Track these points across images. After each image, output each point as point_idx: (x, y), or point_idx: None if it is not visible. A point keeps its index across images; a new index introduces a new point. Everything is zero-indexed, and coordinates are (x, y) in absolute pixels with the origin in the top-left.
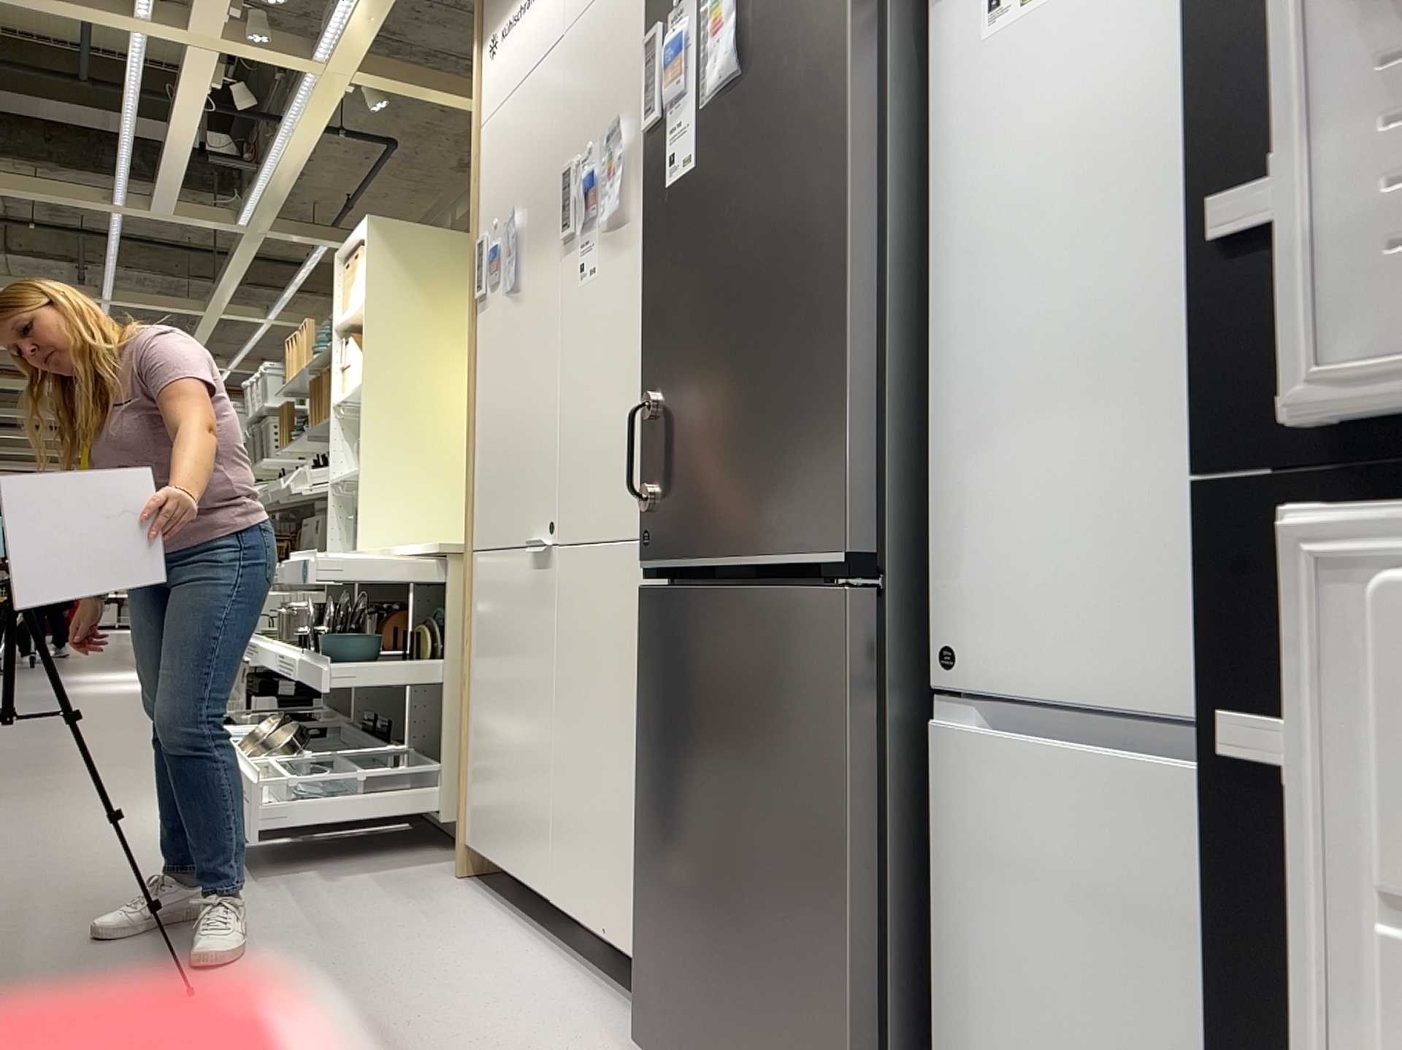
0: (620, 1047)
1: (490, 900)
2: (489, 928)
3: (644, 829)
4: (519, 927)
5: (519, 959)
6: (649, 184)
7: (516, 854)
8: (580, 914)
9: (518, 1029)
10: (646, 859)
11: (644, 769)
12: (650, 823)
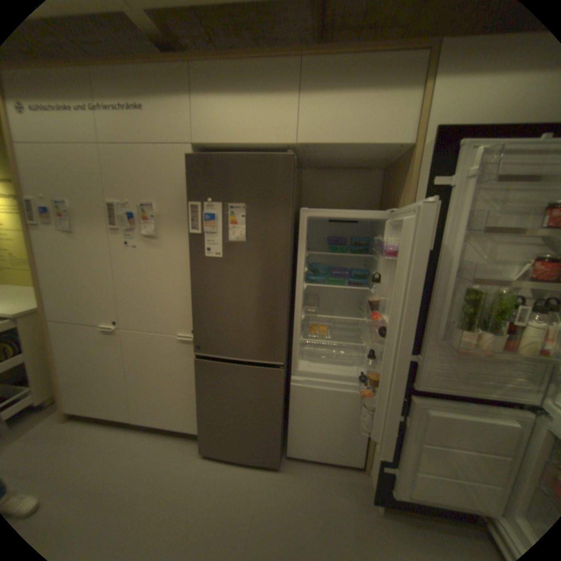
0: (188, 454)
1: (87, 426)
2: (101, 438)
3: (200, 411)
4: (111, 431)
5: (126, 444)
6: (193, 249)
7: (103, 413)
8: (147, 424)
9: (156, 467)
10: (200, 417)
11: (199, 399)
12: (203, 410)
